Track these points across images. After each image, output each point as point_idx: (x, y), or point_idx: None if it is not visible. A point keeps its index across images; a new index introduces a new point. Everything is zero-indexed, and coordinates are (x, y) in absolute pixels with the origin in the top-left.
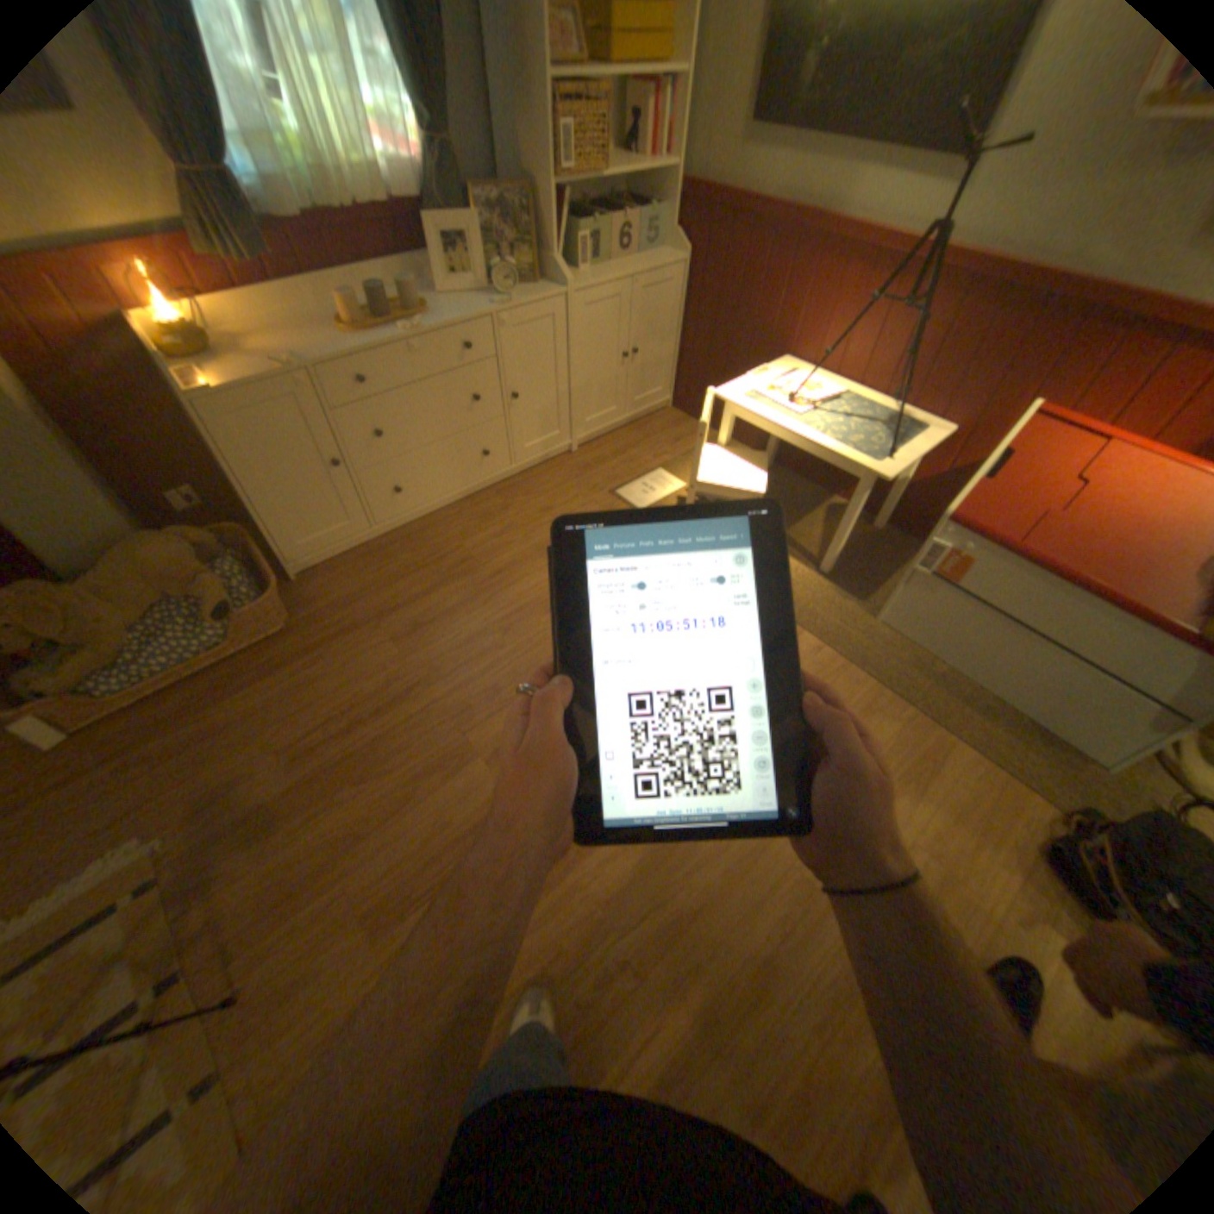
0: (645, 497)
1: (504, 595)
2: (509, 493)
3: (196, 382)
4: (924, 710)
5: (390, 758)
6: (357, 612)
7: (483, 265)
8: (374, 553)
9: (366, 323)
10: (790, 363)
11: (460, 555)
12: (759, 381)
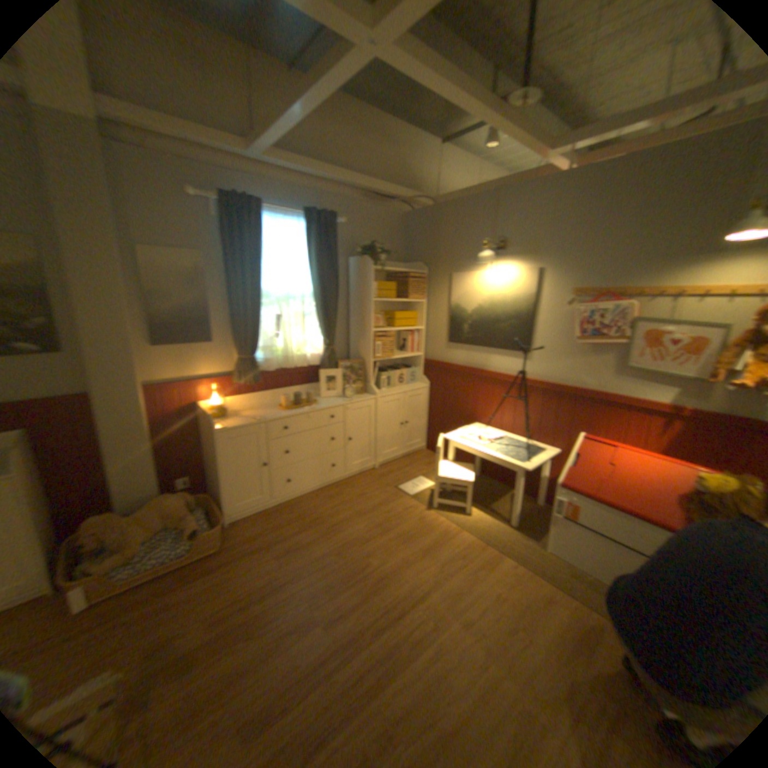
0: (414, 489)
1: (338, 536)
2: (343, 487)
3: (222, 426)
4: (584, 603)
5: (268, 625)
6: (258, 544)
7: (342, 387)
8: (270, 514)
9: (292, 407)
10: (479, 425)
11: (316, 516)
12: (465, 432)
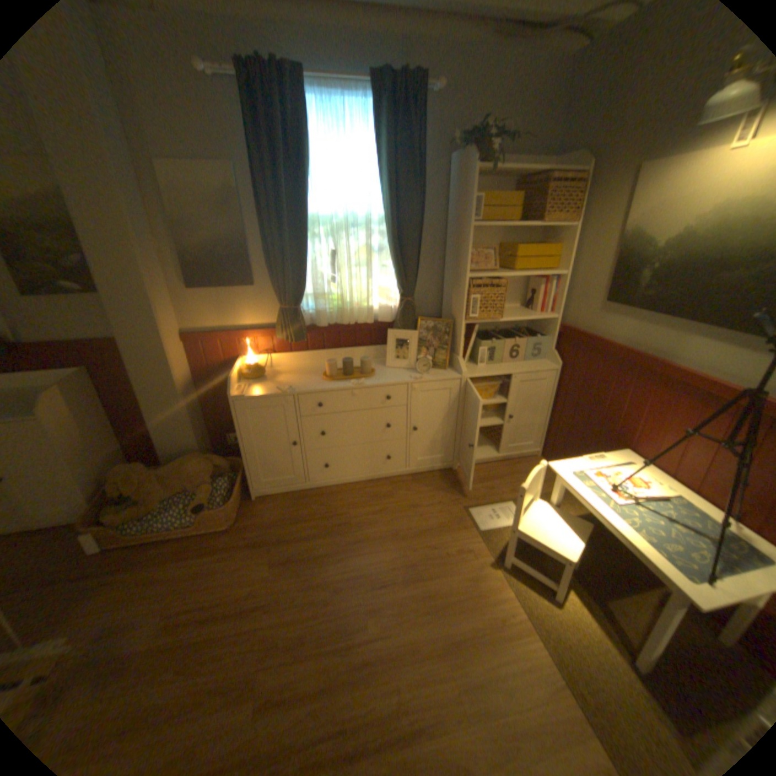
0: (491, 521)
1: (352, 562)
2: (398, 486)
3: (241, 393)
4: None
5: (207, 663)
6: (267, 535)
7: (414, 356)
8: (301, 499)
9: (338, 376)
10: (631, 455)
11: (344, 519)
12: (595, 464)
